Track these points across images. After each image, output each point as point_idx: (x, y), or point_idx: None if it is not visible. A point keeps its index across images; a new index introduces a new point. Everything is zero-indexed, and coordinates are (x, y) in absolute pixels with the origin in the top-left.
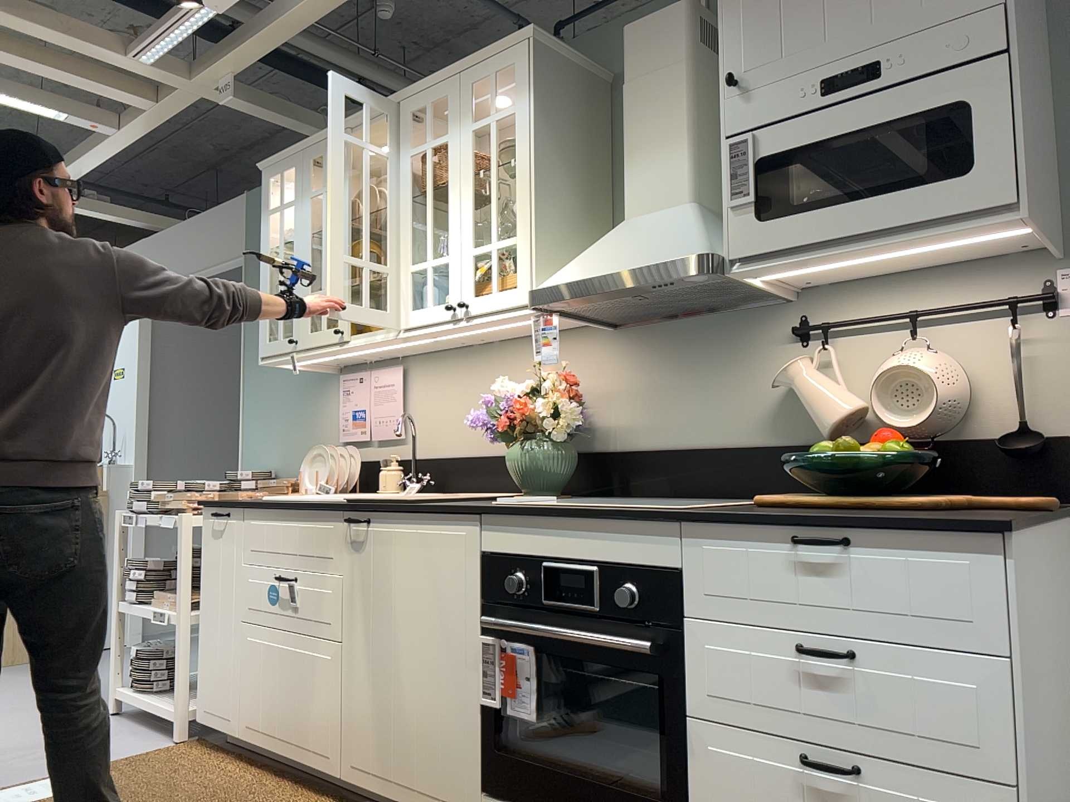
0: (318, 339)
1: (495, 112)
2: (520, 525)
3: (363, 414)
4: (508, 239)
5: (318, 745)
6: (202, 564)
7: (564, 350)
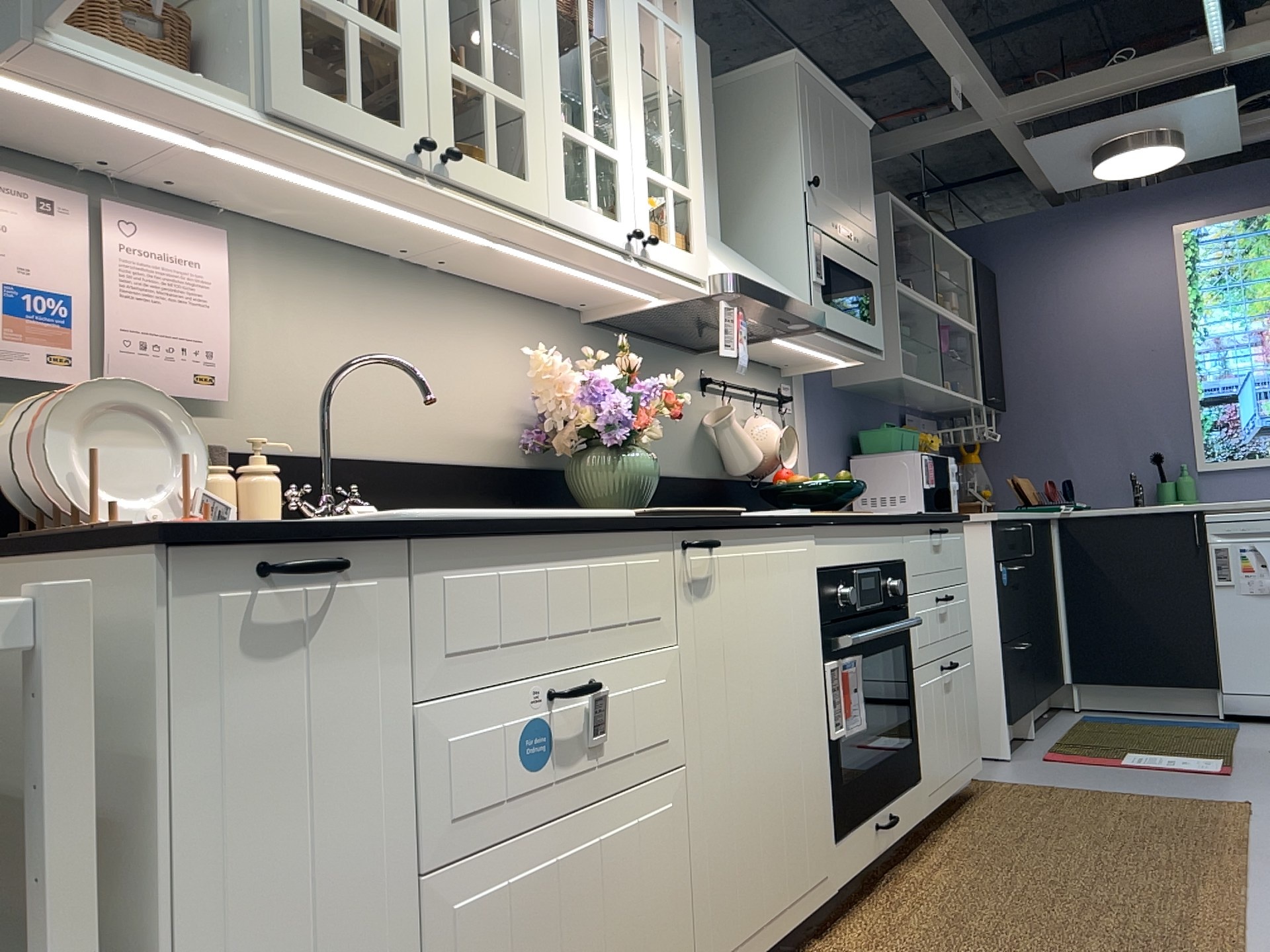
0: (339, 119)
1: (664, 12)
2: (840, 534)
3: (67, 307)
4: (685, 189)
5: None
6: (157, 786)
7: (534, 327)
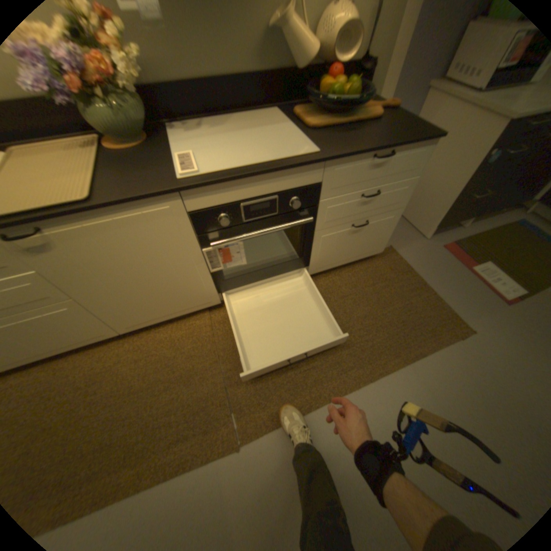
0: None
1: None
2: (219, 189)
3: None
4: None
5: (92, 335)
6: None
7: None
